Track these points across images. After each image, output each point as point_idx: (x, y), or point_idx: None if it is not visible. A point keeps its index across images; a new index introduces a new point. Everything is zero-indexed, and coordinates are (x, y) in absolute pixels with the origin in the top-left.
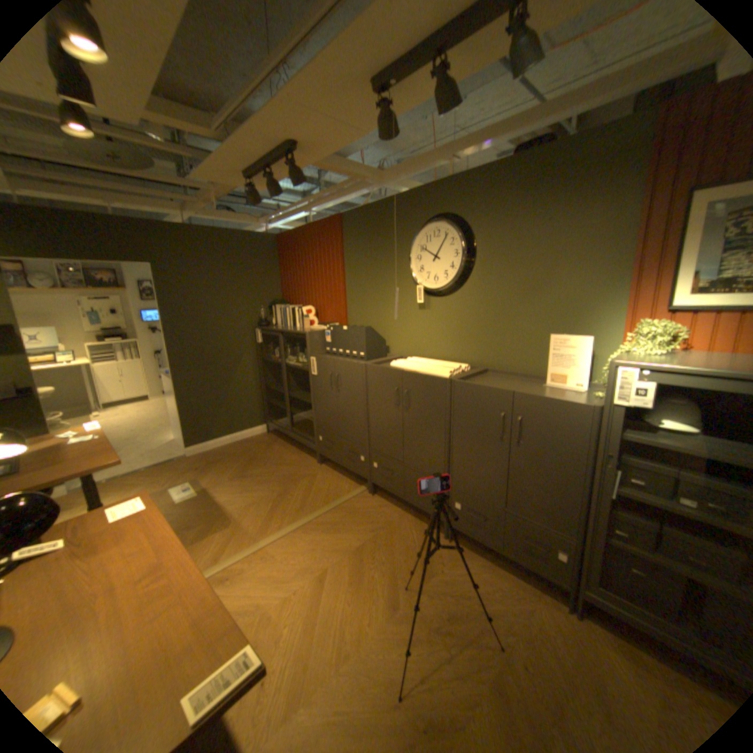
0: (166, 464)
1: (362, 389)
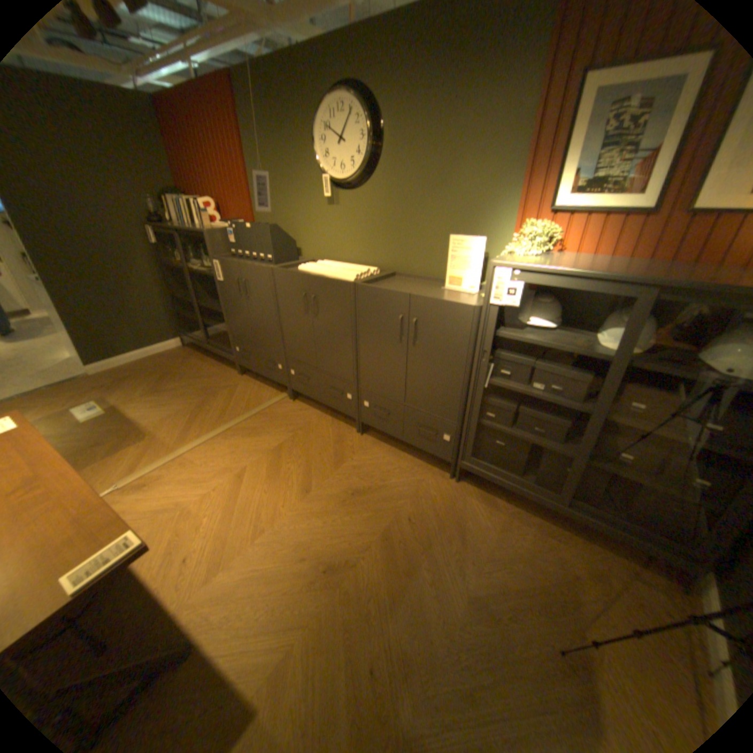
0: (63, 383)
1: (271, 295)
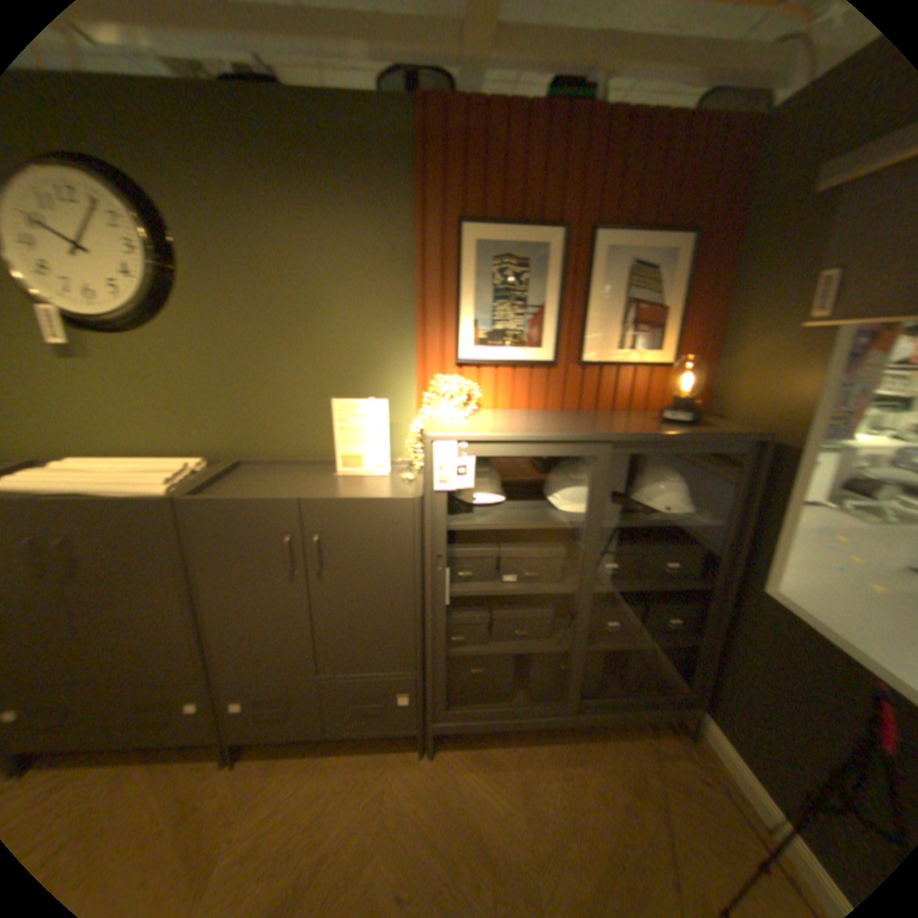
0: None
1: None
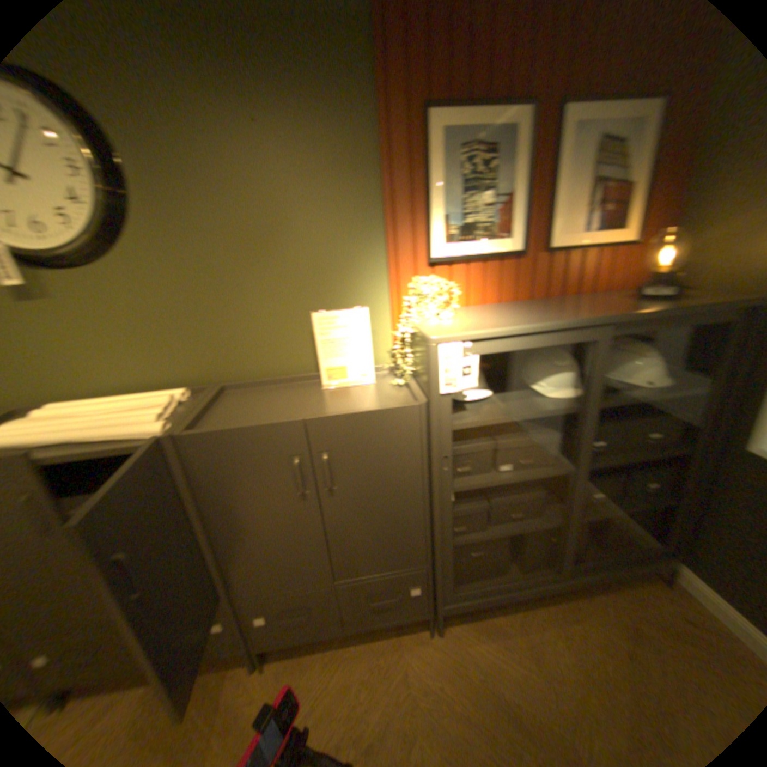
0: None
1: None
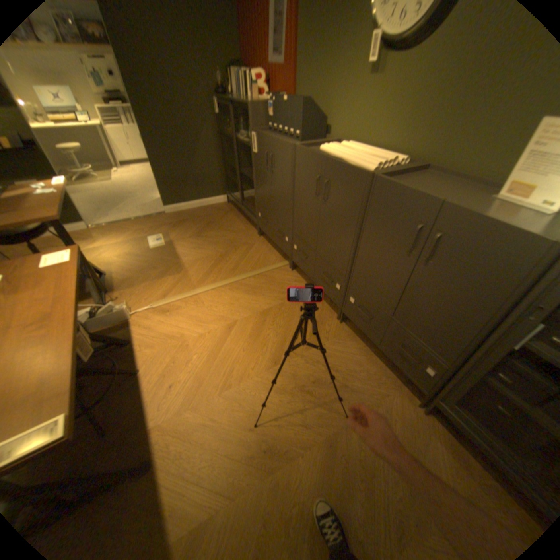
0: (151, 217)
1: (290, 173)
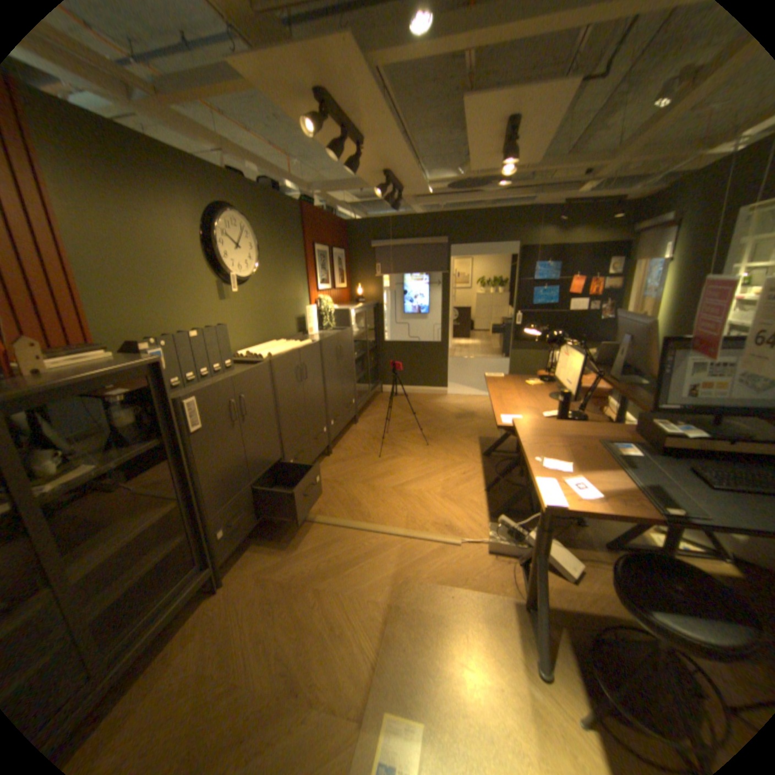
0: None
1: (271, 392)
